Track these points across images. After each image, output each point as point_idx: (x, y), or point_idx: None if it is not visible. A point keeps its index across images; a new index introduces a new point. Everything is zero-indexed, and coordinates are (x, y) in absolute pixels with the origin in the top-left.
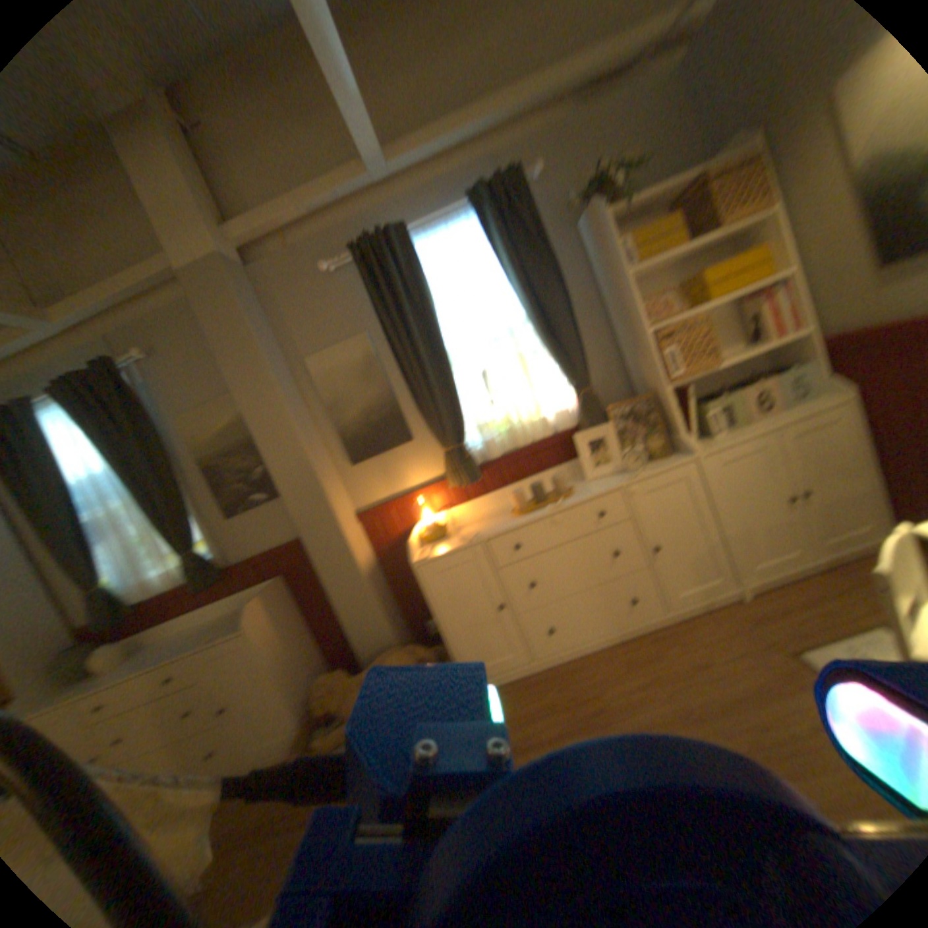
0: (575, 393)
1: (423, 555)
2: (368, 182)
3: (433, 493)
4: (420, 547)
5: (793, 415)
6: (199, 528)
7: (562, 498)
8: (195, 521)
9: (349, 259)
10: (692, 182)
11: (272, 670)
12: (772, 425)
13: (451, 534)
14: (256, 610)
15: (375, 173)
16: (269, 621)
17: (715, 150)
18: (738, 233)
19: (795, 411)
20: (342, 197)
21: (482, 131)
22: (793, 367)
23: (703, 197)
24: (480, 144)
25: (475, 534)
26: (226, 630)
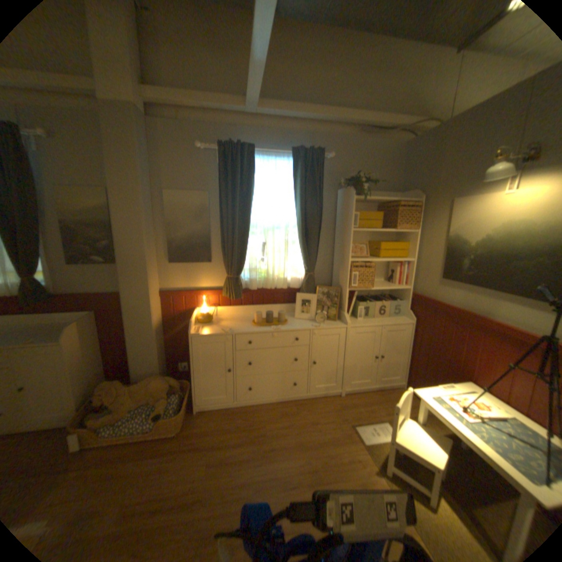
0: (304, 271)
1: (197, 331)
2: (243, 110)
3: (212, 295)
4: (194, 323)
5: (390, 322)
6: (44, 264)
7: (280, 324)
8: (43, 258)
9: (215, 148)
10: (393, 201)
11: (72, 371)
12: (381, 323)
13: (215, 322)
14: (71, 330)
15: (249, 109)
16: (79, 340)
17: (406, 189)
18: (400, 231)
19: (391, 320)
20: (224, 109)
21: (313, 119)
22: (398, 299)
23: (394, 211)
24: (309, 124)
25: (230, 329)
26: (47, 339)
